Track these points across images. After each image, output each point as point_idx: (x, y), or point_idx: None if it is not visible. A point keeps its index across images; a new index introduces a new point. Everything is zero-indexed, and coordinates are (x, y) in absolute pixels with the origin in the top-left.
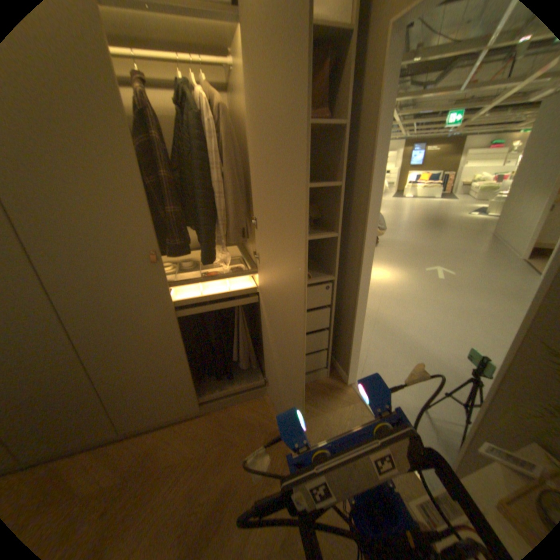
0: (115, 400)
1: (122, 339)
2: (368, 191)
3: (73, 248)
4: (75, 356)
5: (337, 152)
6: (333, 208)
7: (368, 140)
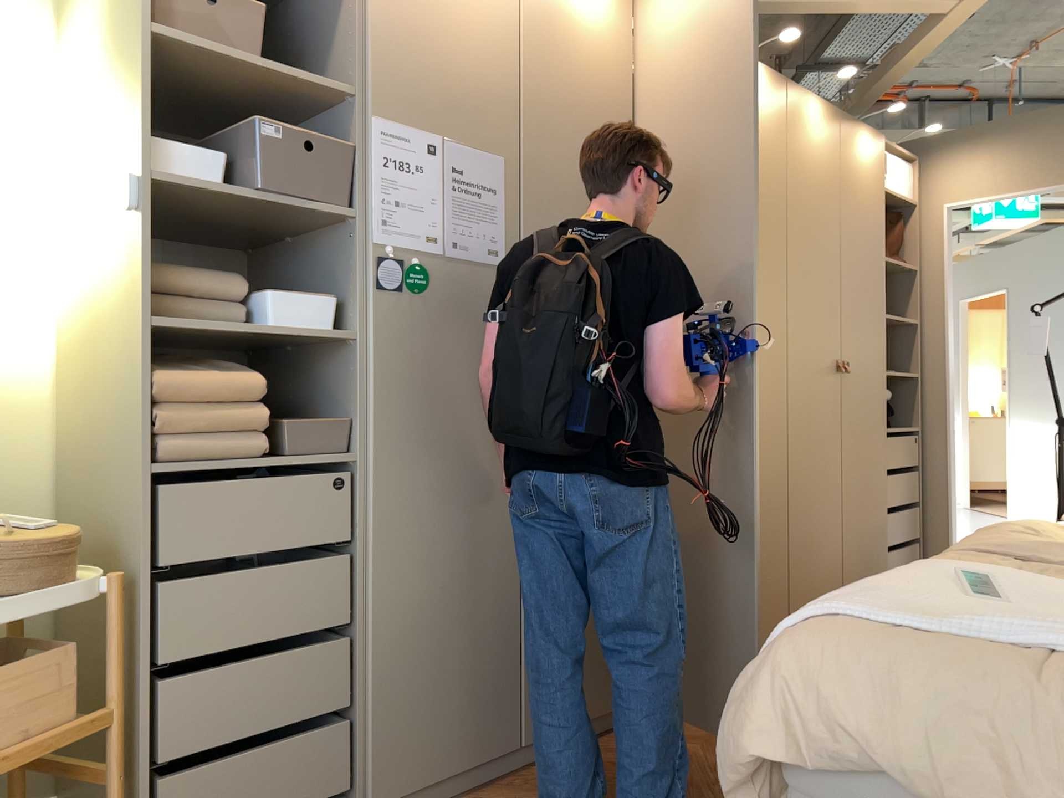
0: (798, 560)
1: (814, 461)
2: (938, 330)
3: (808, 344)
4: (789, 475)
5: (900, 294)
6: (900, 349)
7: (928, 285)
